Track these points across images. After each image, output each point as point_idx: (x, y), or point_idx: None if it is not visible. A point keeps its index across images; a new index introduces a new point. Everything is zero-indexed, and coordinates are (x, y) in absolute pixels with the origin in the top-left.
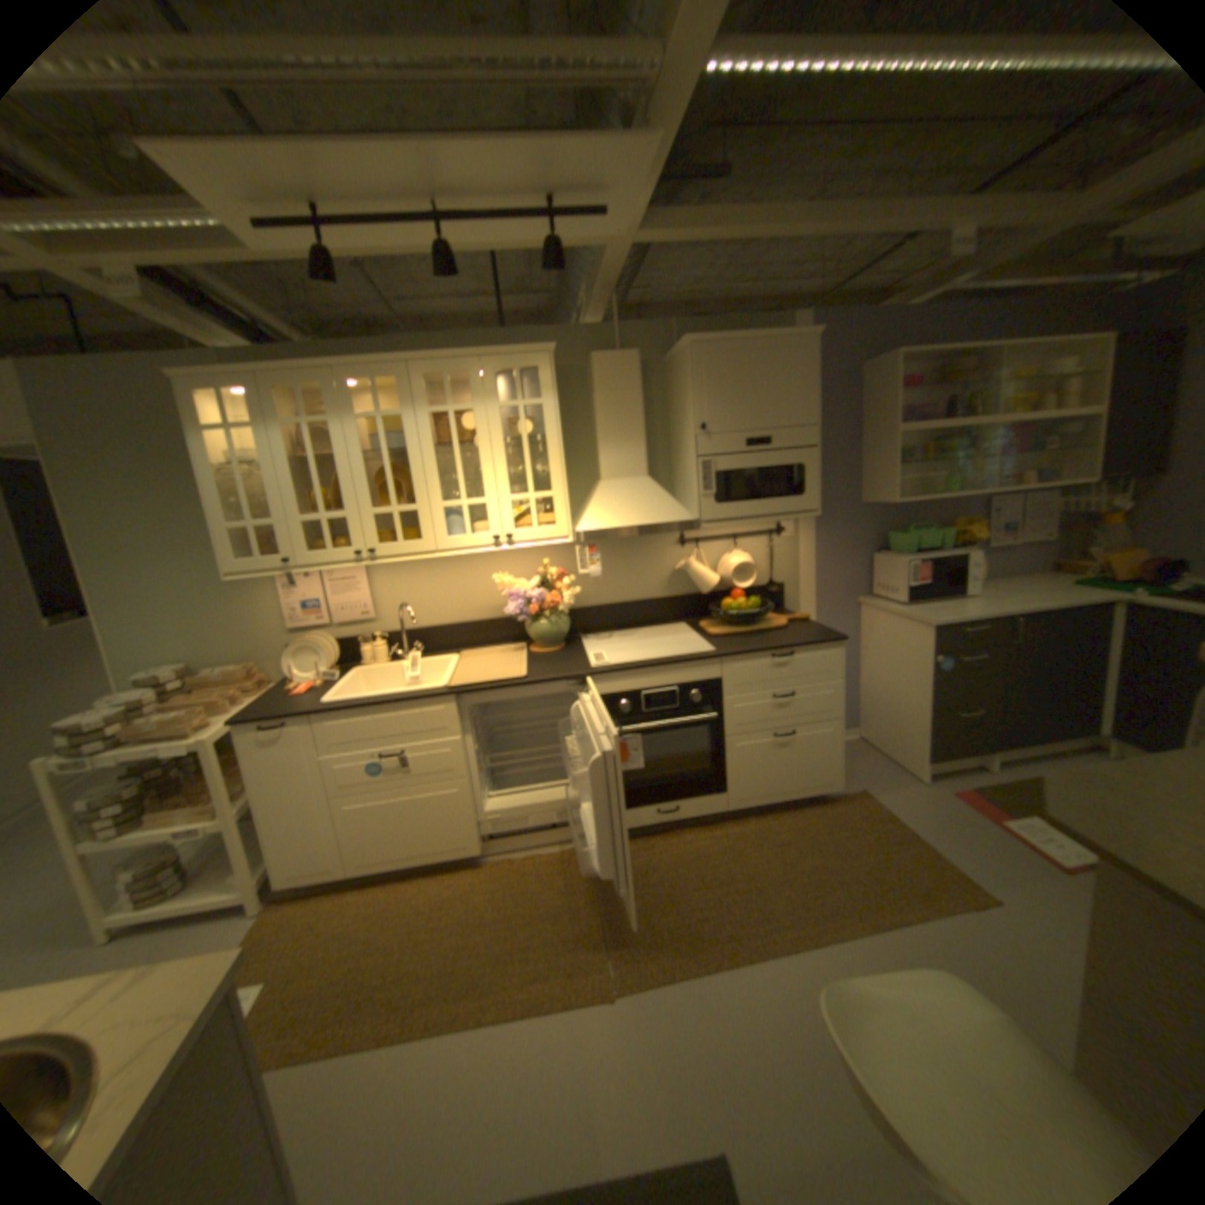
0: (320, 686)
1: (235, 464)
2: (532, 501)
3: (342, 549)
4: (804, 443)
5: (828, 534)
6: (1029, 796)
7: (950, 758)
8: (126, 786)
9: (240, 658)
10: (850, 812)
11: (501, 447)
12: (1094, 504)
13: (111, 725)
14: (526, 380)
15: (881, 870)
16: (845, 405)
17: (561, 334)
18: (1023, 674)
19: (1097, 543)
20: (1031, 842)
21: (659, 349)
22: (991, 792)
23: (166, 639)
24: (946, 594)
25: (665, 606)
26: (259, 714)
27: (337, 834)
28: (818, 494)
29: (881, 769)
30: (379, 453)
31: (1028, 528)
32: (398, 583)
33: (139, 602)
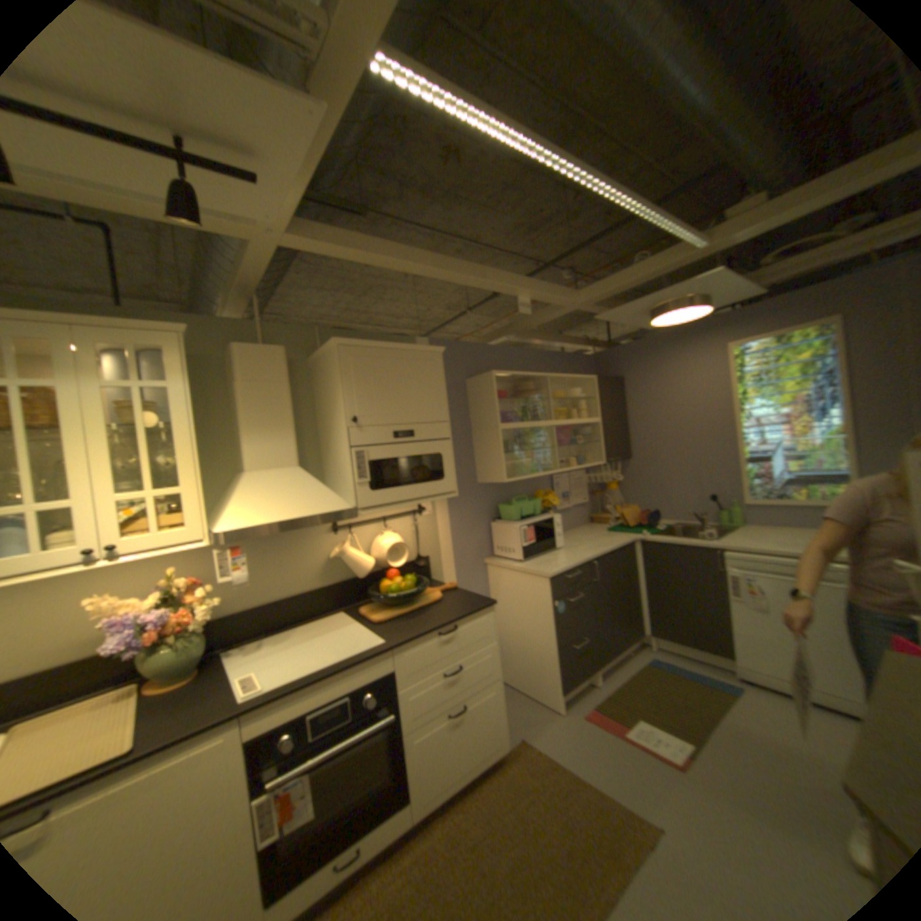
0: None
1: None
2: (147, 498)
3: None
4: (438, 436)
5: (455, 509)
6: (626, 701)
7: (573, 685)
8: None
9: None
10: (517, 771)
11: (97, 433)
12: (599, 478)
13: None
14: (142, 361)
15: (565, 836)
16: (456, 409)
17: (192, 322)
18: (601, 603)
19: (607, 502)
20: (647, 748)
21: (301, 350)
22: (603, 706)
23: None
24: (543, 549)
25: (319, 597)
26: None
27: None
28: (452, 478)
29: (524, 710)
30: None
31: (572, 495)
32: None
33: None
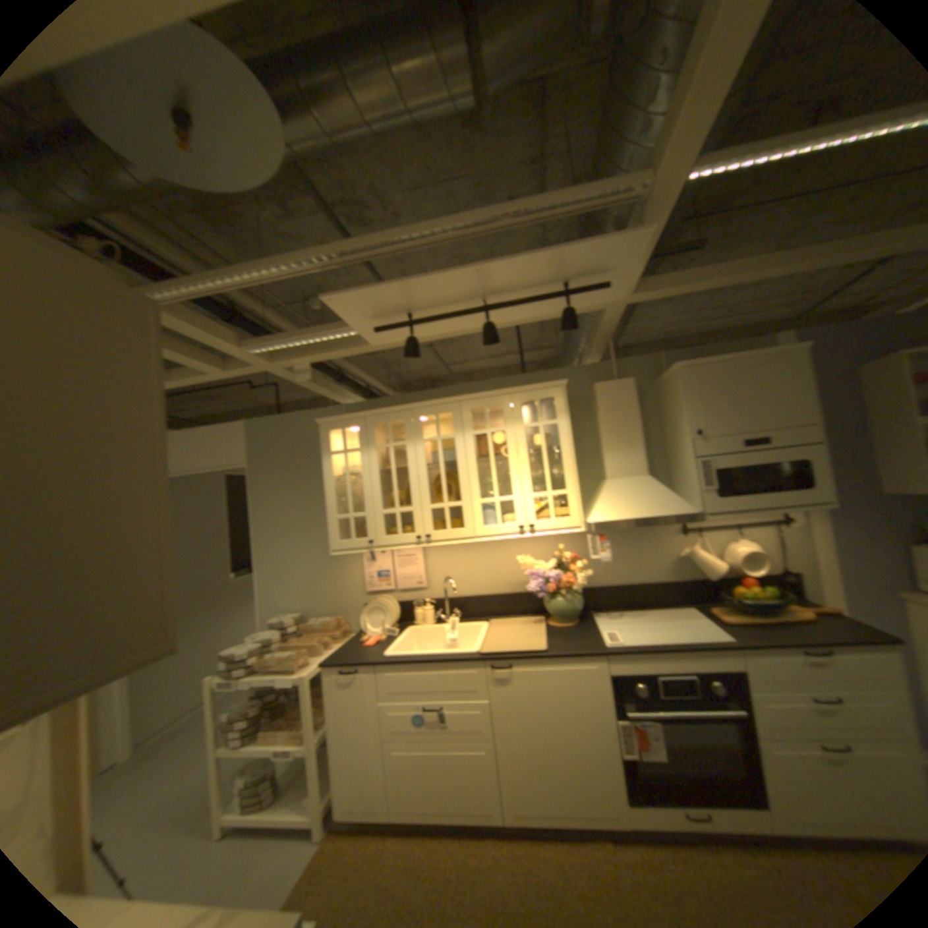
0: (384, 641)
1: (348, 476)
2: (550, 498)
3: (408, 535)
4: (807, 441)
5: (847, 526)
6: None
7: None
8: (252, 707)
9: (334, 613)
10: None
11: (525, 457)
12: None
13: (251, 657)
14: (544, 408)
15: None
16: (844, 405)
17: (570, 373)
18: None
19: None
20: None
21: (651, 376)
22: None
23: (292, 595)
24: None
25: (673, 591)
26: (341, 661)
27: (385, 778)
28: (831, 488)
29: None
30: (437, 465)
31: None
32: (445, 560)
33: (282, 568)
